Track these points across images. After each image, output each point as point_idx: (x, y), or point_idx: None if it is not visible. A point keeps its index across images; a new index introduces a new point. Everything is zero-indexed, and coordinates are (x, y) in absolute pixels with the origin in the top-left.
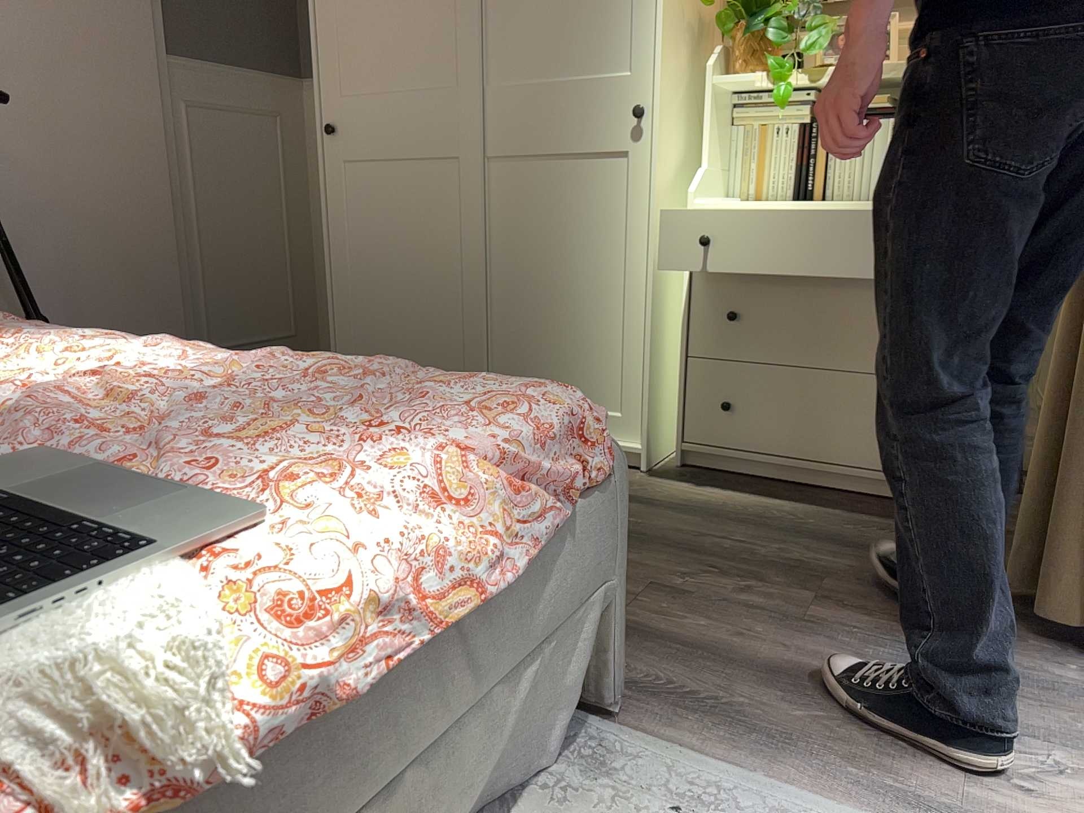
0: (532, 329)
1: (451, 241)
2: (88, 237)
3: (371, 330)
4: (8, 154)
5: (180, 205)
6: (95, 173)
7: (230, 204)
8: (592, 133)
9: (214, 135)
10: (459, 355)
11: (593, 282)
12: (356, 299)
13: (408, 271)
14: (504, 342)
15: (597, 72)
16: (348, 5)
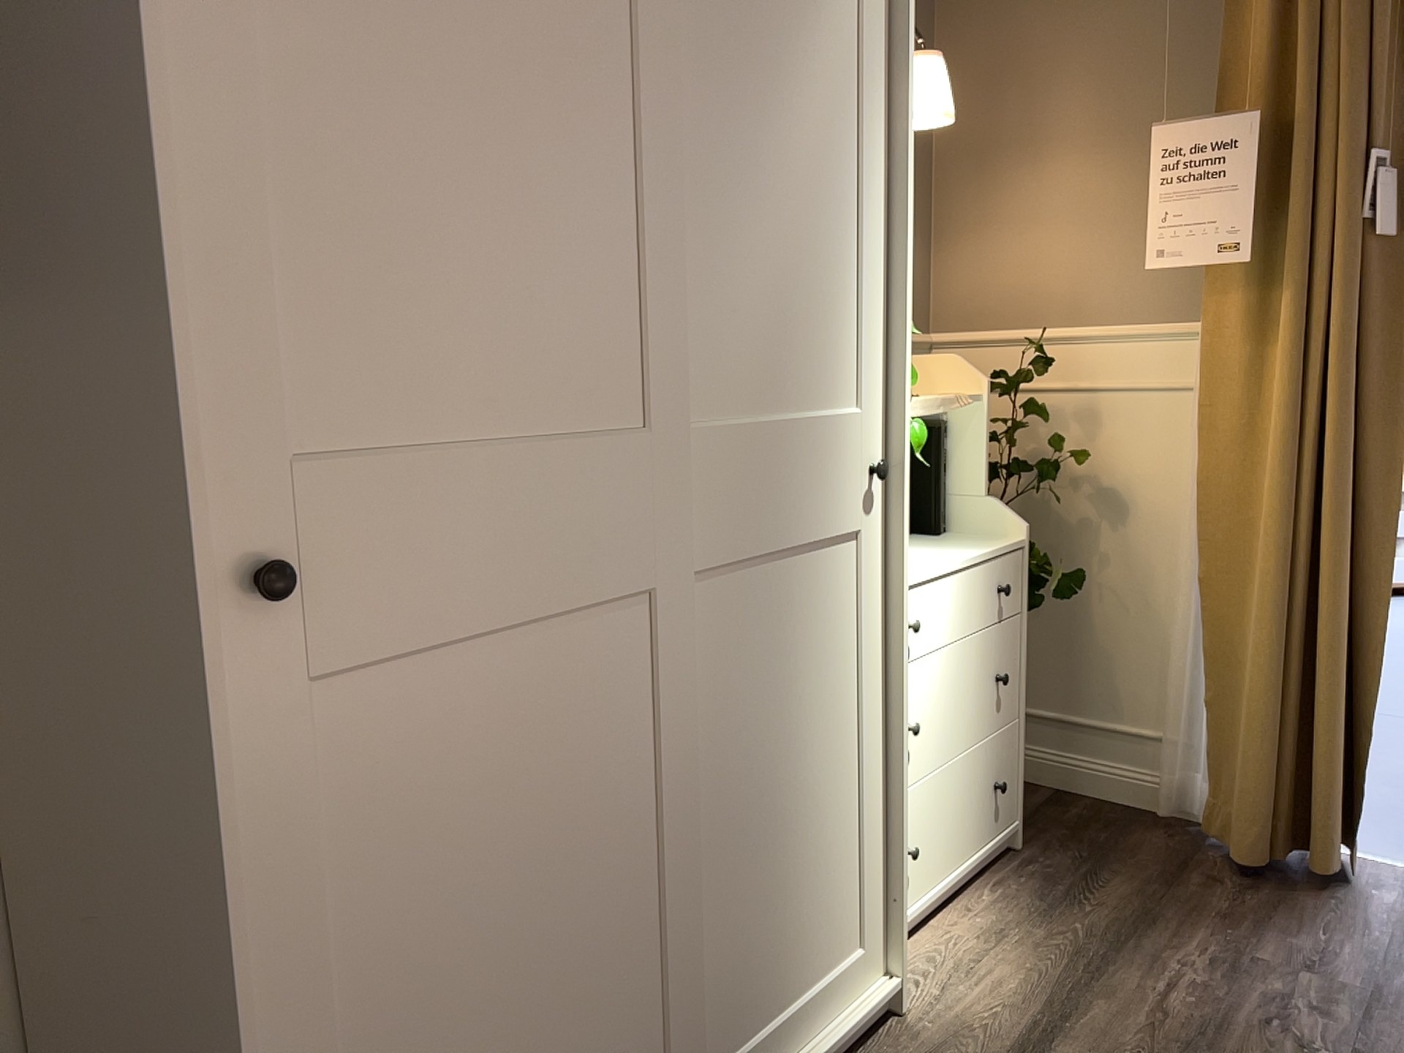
0: (754, 880)
1: (643, 779)
2: None
3: None
4: None
5: None
6: None
7: None
8: (825, 507)
9: None
10: (662, 1027)
11: (825, 748)
12: None
13: (544, 909)
14: (715, 939)
15: (825, 408)
16: (351, 169)
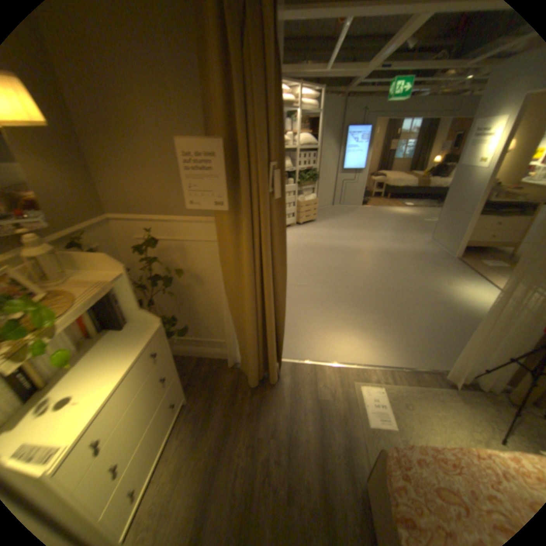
0: None
1: None
2: None
3: None
4: None
5: None
6: None
7: None
8: None
9: None
10: None
11: None
12: None
13: None
14: None
15: None
16: None
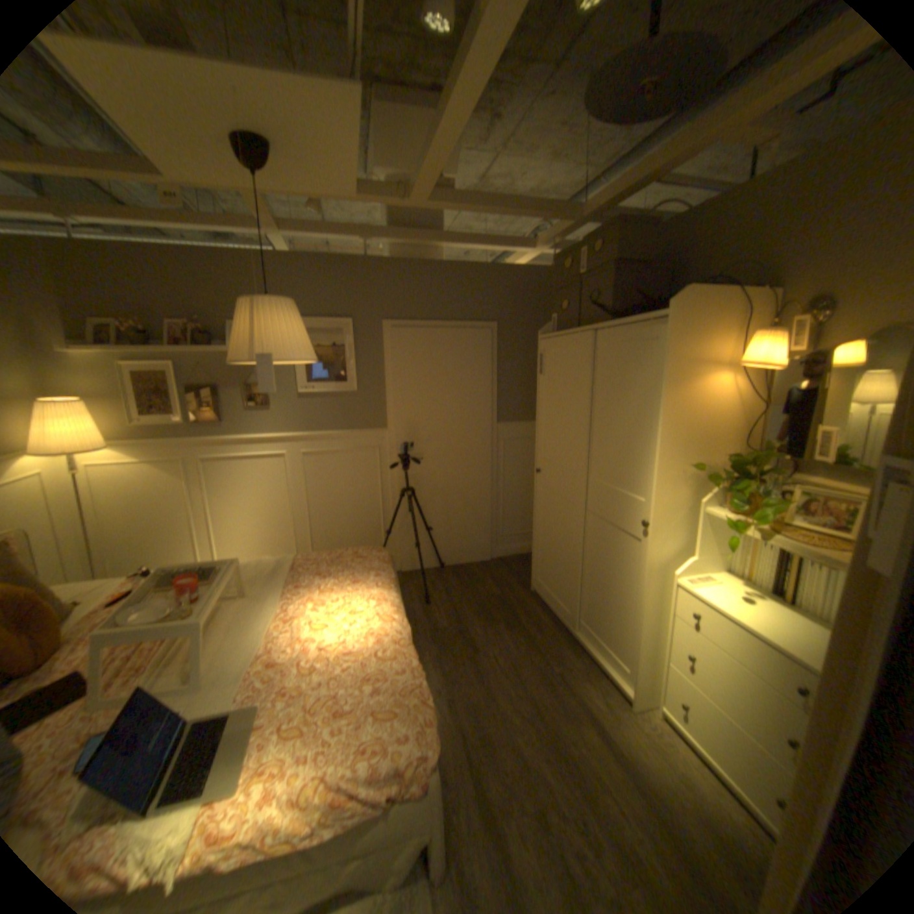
0: (598, 601)
1: (571, 541)
2: (453, 496)
3: (544, 561)
4: (429, 469)
5: (493, 480)
6: (459, 473)
7: (517, 478)
8: (627, 522)
9: (513, 451)
10: (570, 594)
11: (623, 596)
12: (540, 544)
13: (556, 545)
14: (587, 599)
15: (632, 493)
16: (547, 422)
